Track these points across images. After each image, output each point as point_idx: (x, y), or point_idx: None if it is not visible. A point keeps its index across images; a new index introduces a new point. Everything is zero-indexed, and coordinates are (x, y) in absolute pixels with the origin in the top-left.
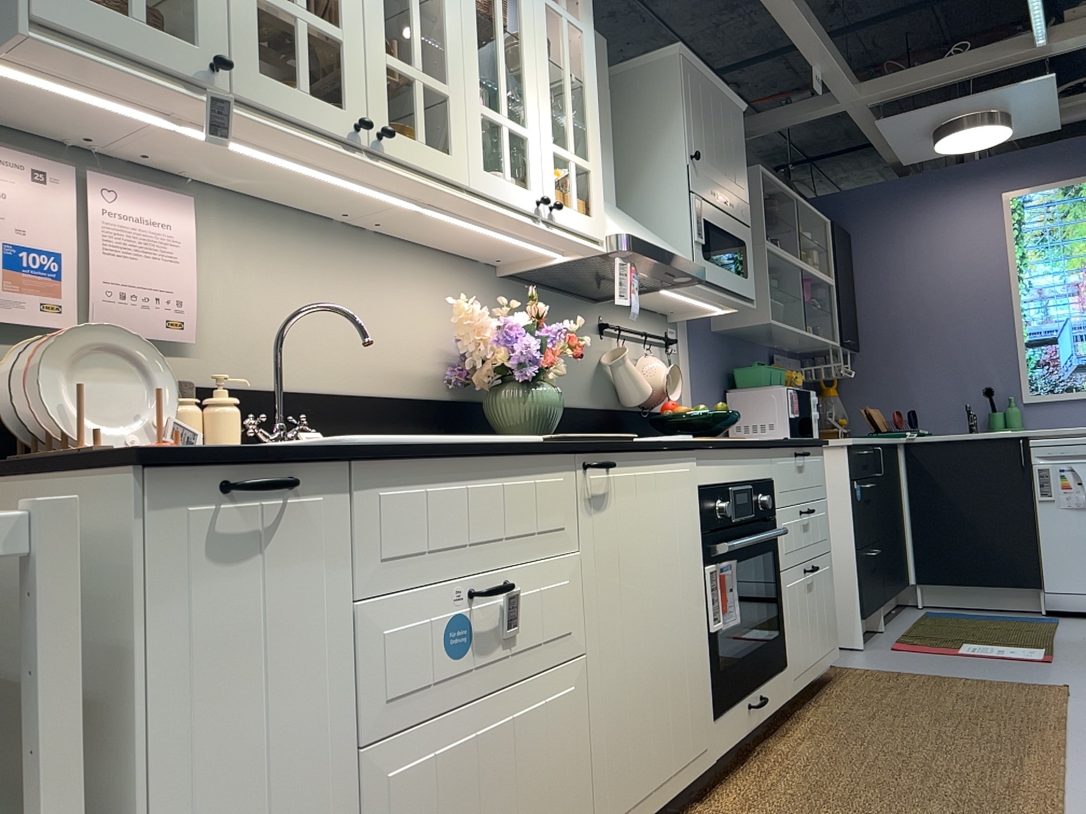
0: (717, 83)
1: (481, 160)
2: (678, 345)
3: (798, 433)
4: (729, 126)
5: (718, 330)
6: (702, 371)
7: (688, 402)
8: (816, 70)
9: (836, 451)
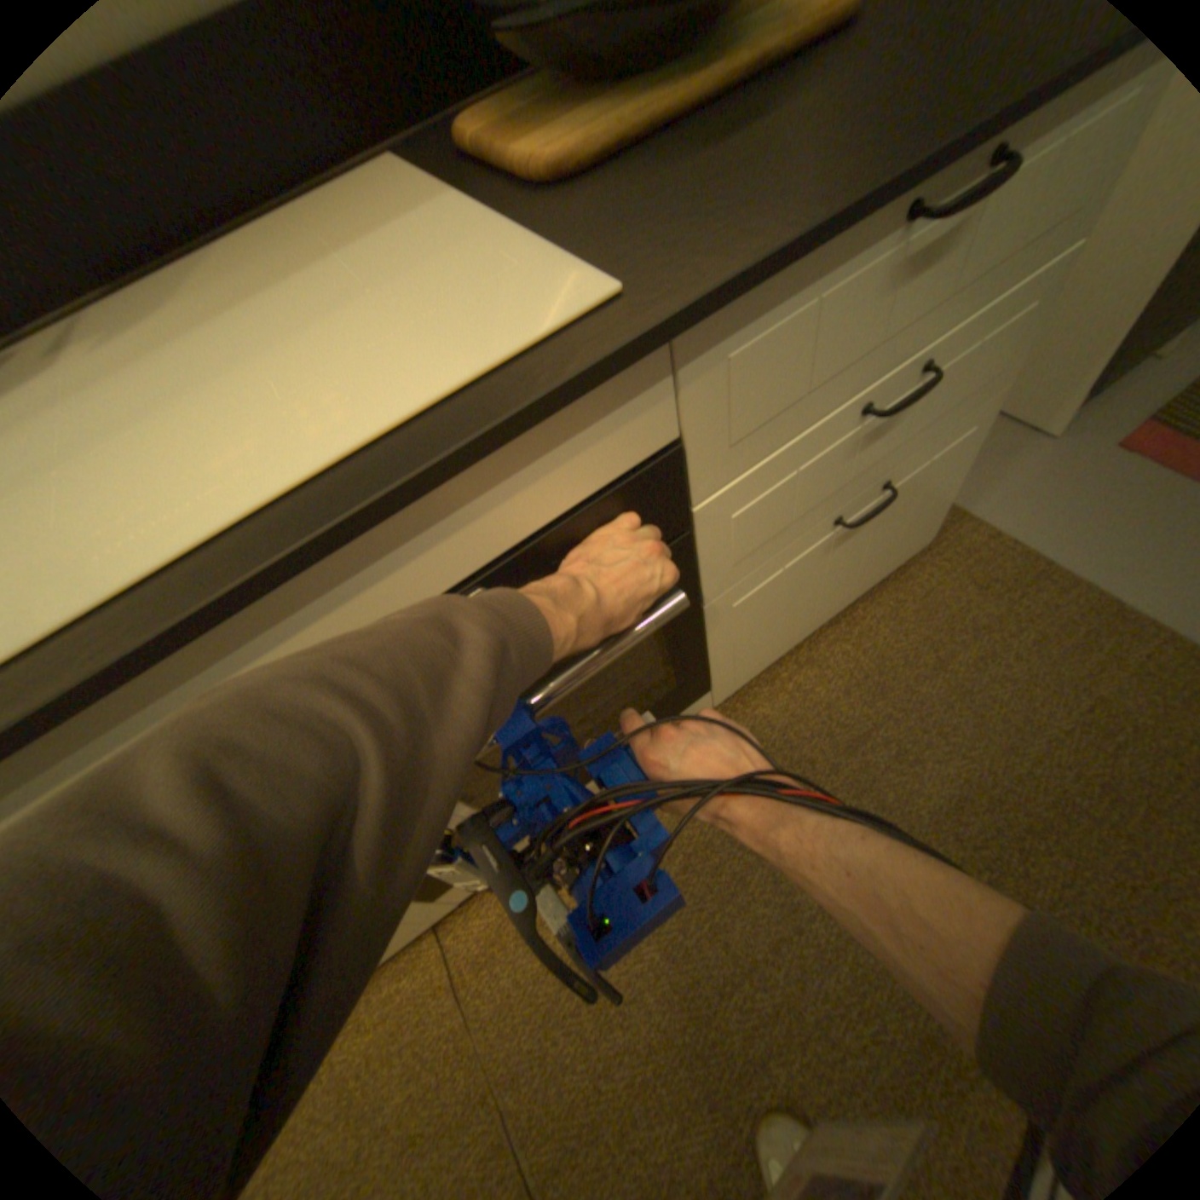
0: None
1: None
2: None
3: None
4: None
5: None
6: None
7: None
8: None
9: None
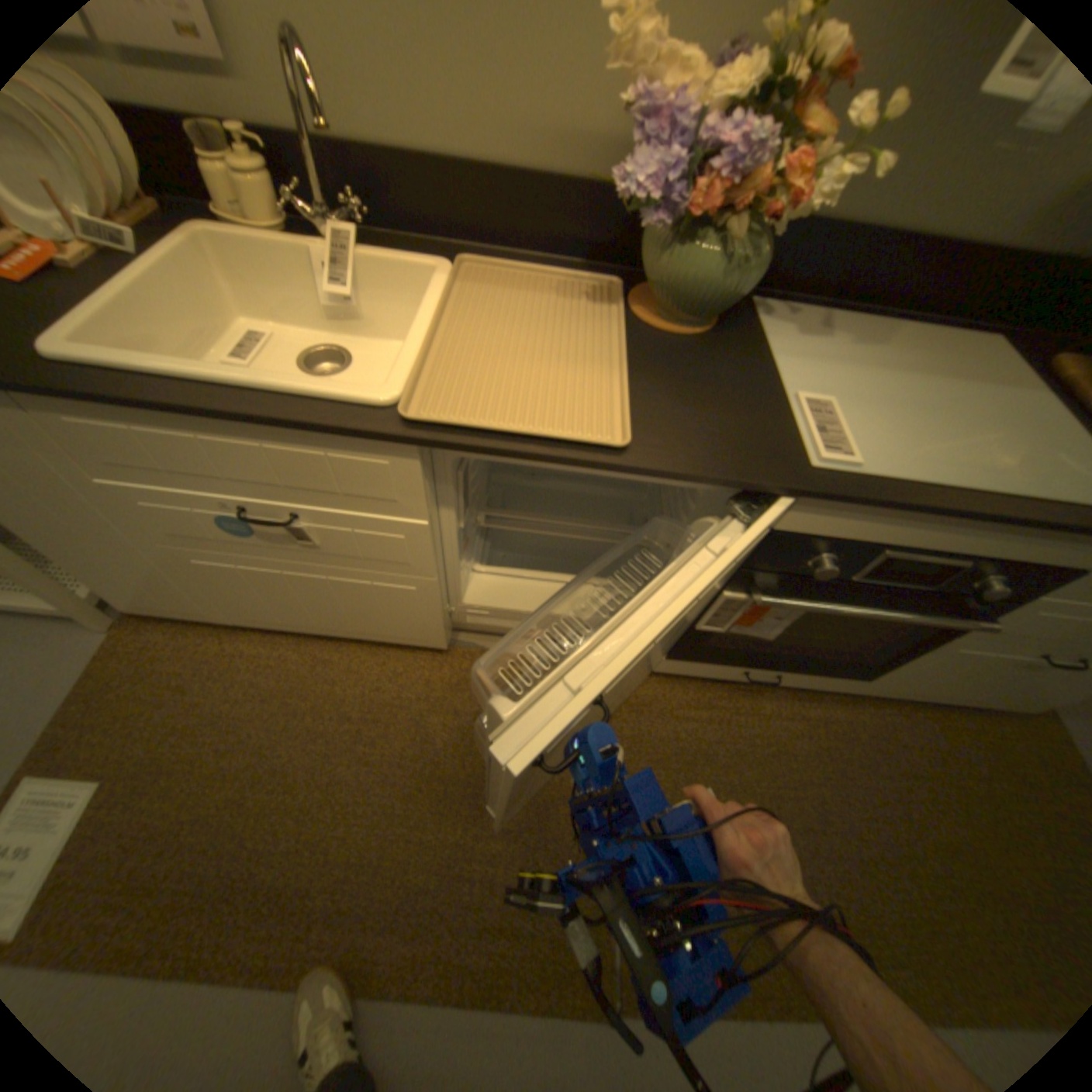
0: None
1: None
2: None
3: None
4: None
5: None
6: None
7: None
8: None
9: None
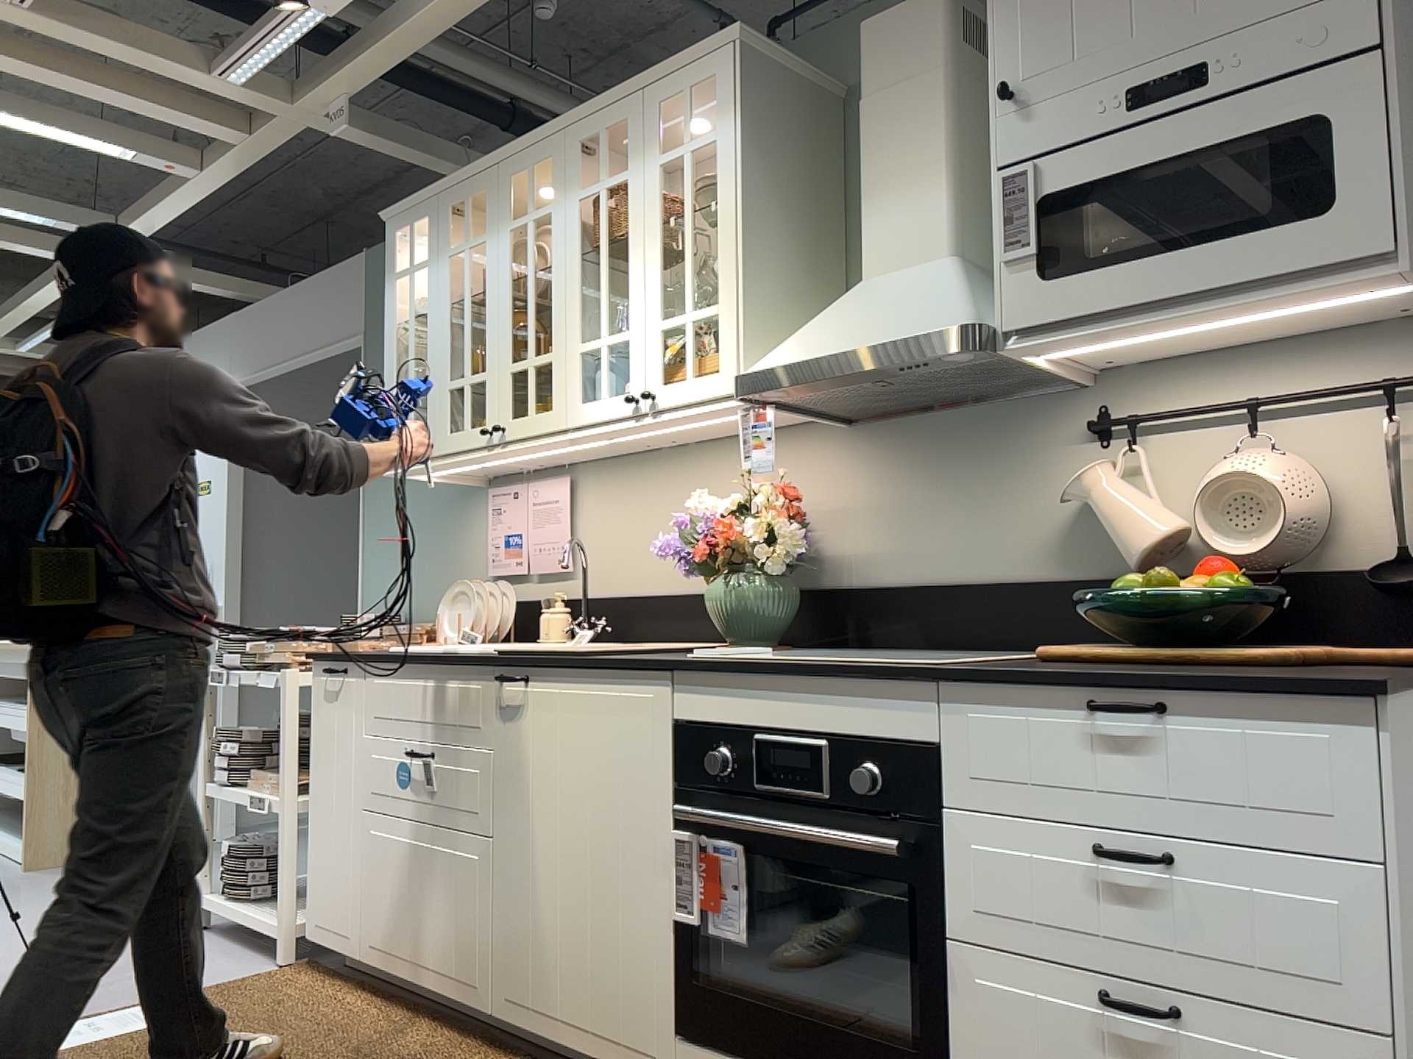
0: None
1: (575, 396)
2: None
3: None
4: None
5: None
6: None
7: None
8: None
9: None
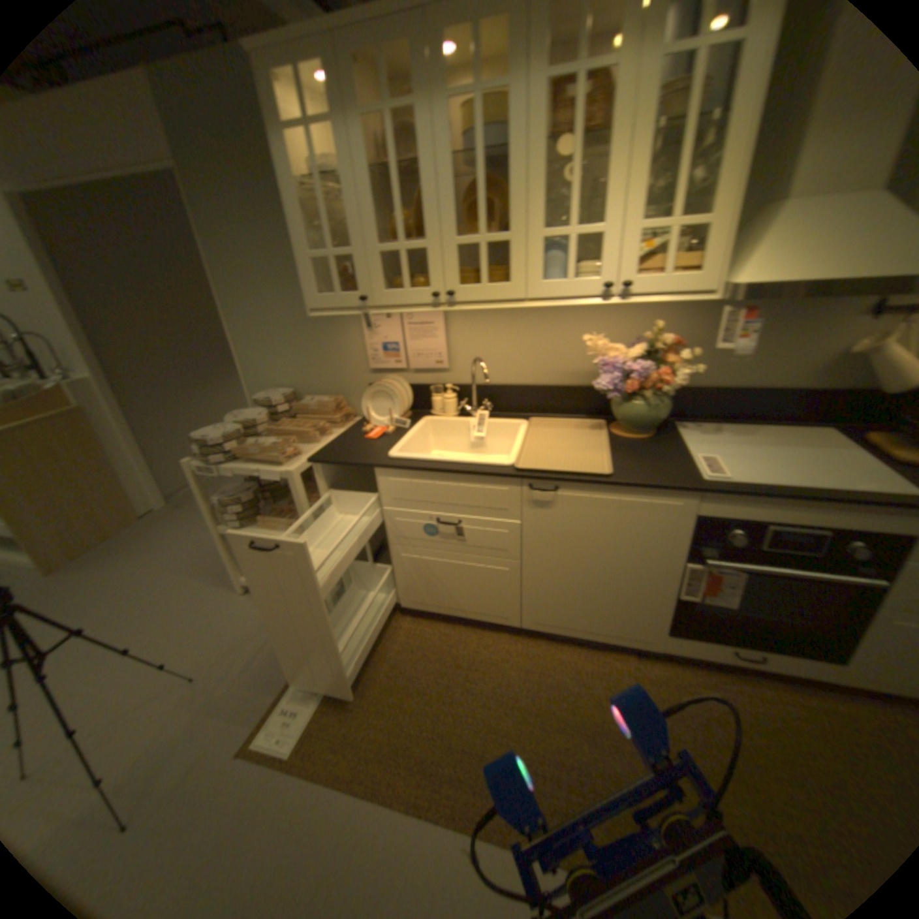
0: None
1: (540, 276)
2: None
3: None
4: None
5: None
6: None
7: None
8: None
9: None
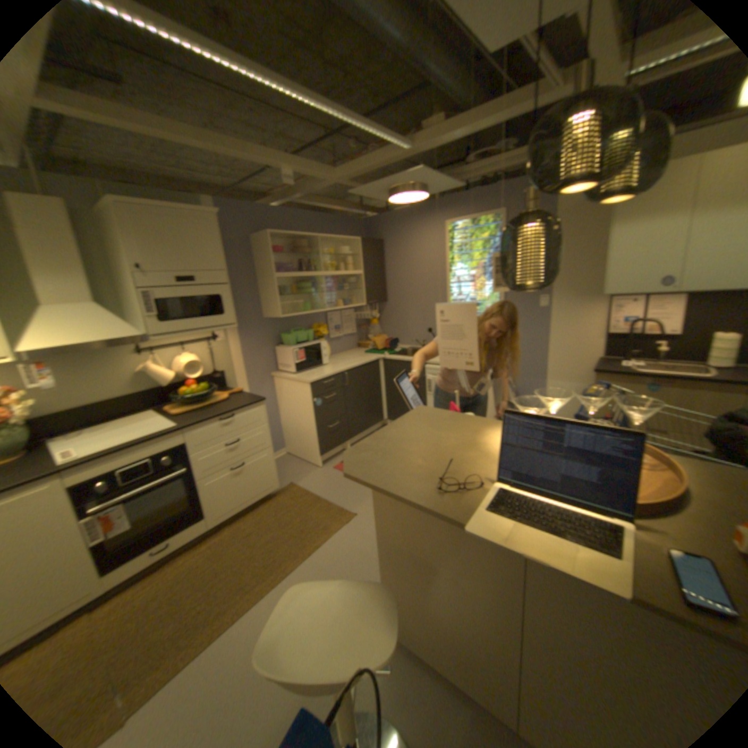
0: (169, 207)
1: None
2: (221, 338)
3: (303, 369)
4: (190, 231)
5: (263, 319)
6: (249, 344)
7: (234, 363)
8: (281, 172)
9: (305, 386)
